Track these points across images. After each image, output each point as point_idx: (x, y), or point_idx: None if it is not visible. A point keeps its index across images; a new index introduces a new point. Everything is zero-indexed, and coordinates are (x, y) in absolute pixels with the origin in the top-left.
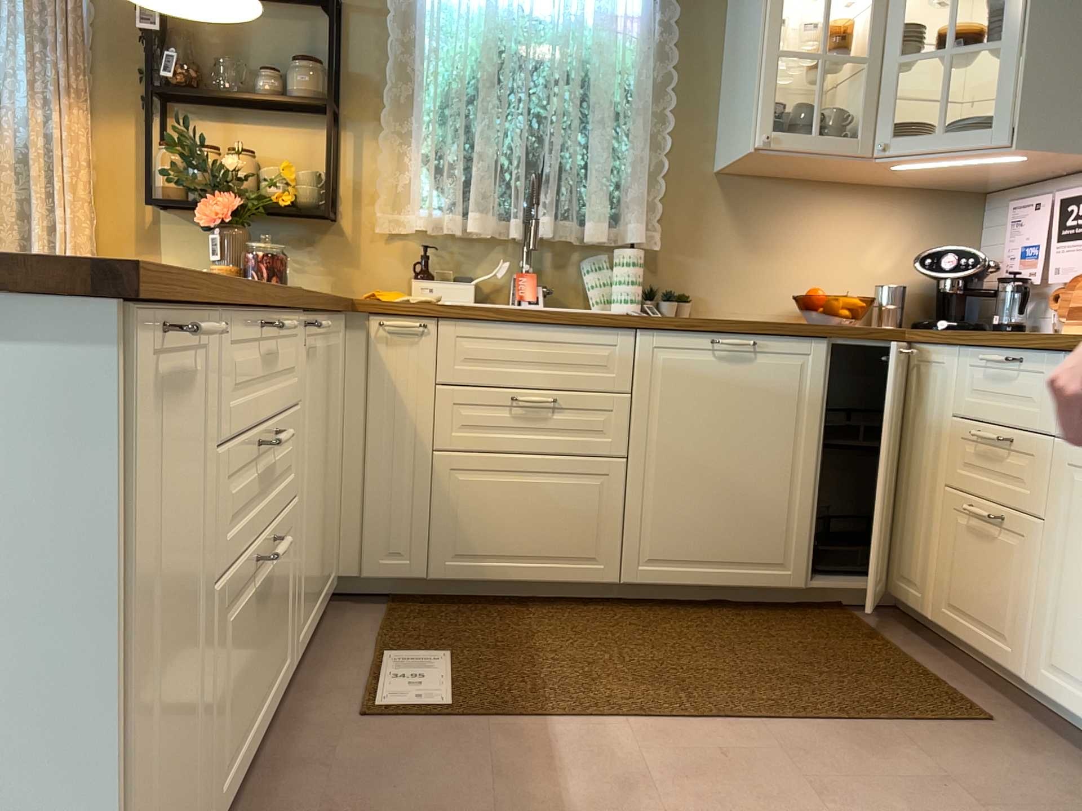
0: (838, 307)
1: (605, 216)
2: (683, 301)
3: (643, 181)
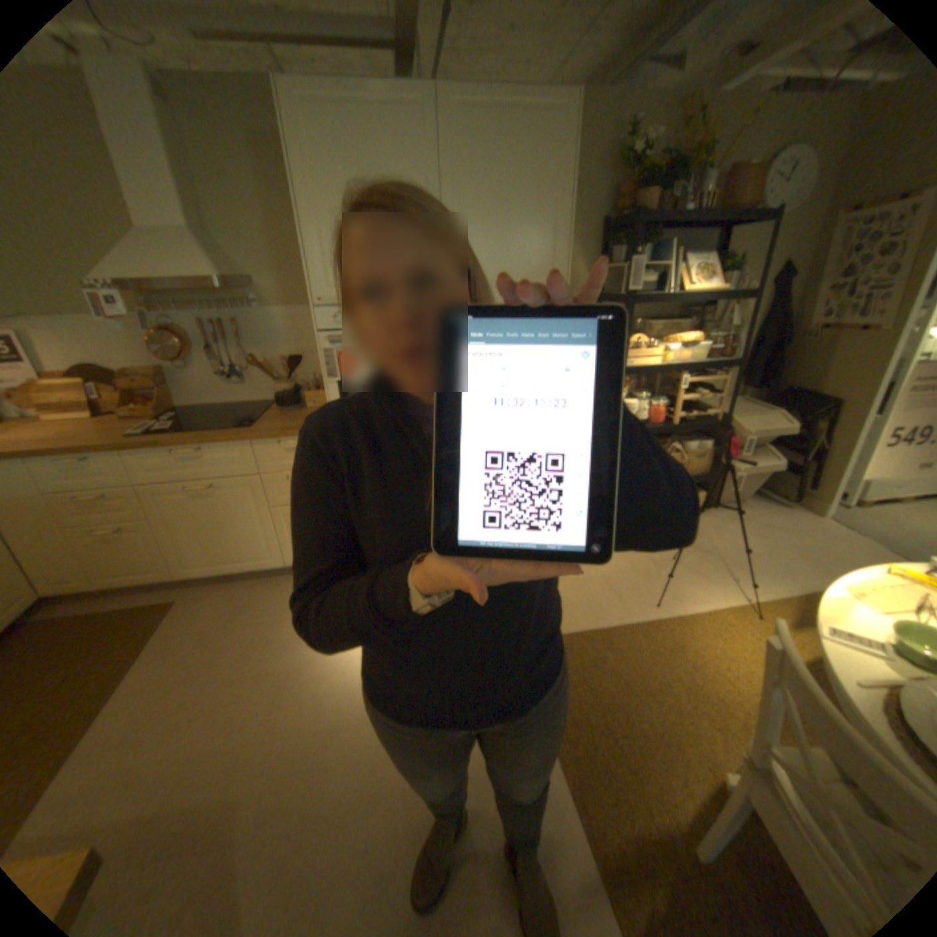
0: None
1: None
2: None
3: None
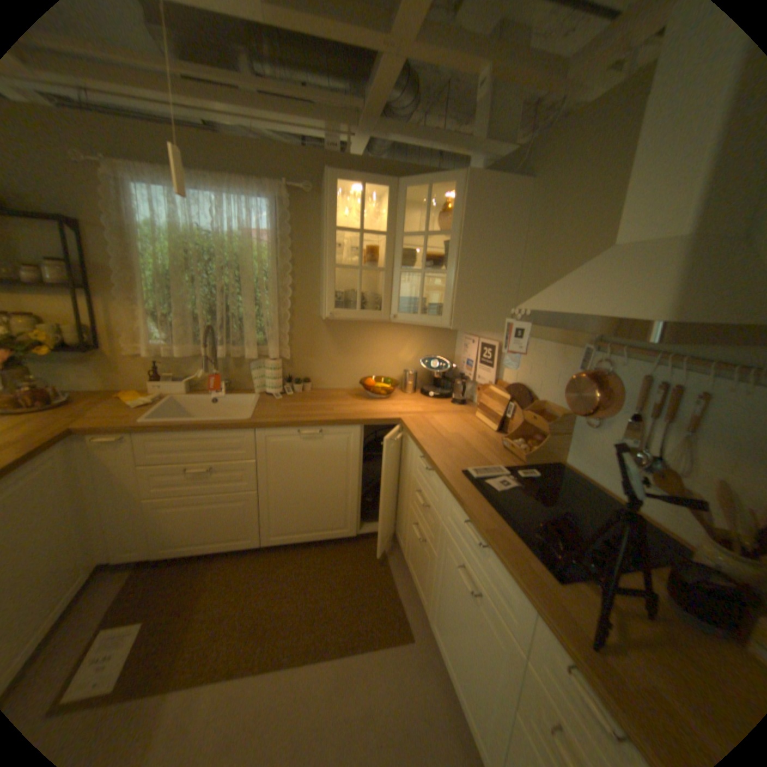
0: (378, 391)
1: (255, 346)
2: (307, 382)
3: (280, 322)
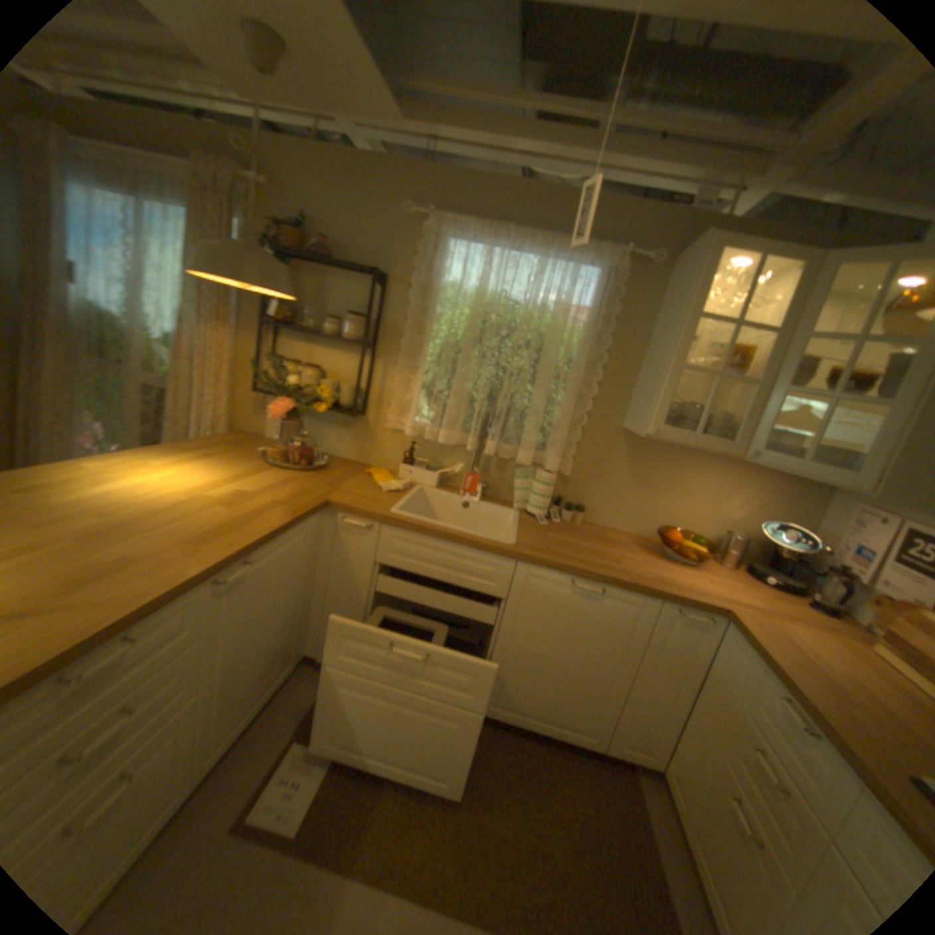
0: (687, 553)
1: (531, 450)
2: (579, 510)
3: (568, 425)
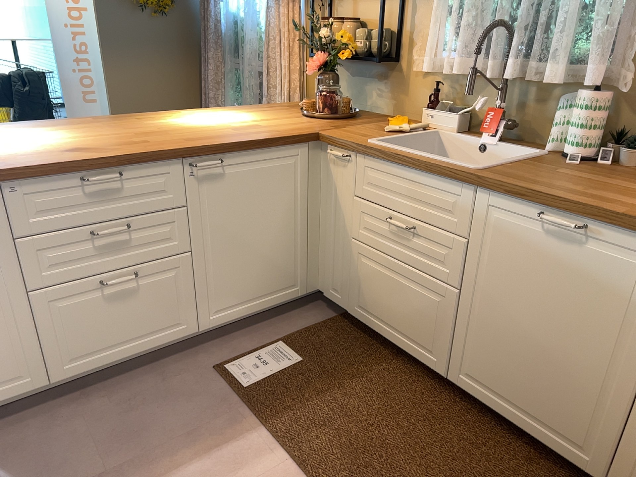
0: None
1: (561, 61)
2: None
3: (635, 15)
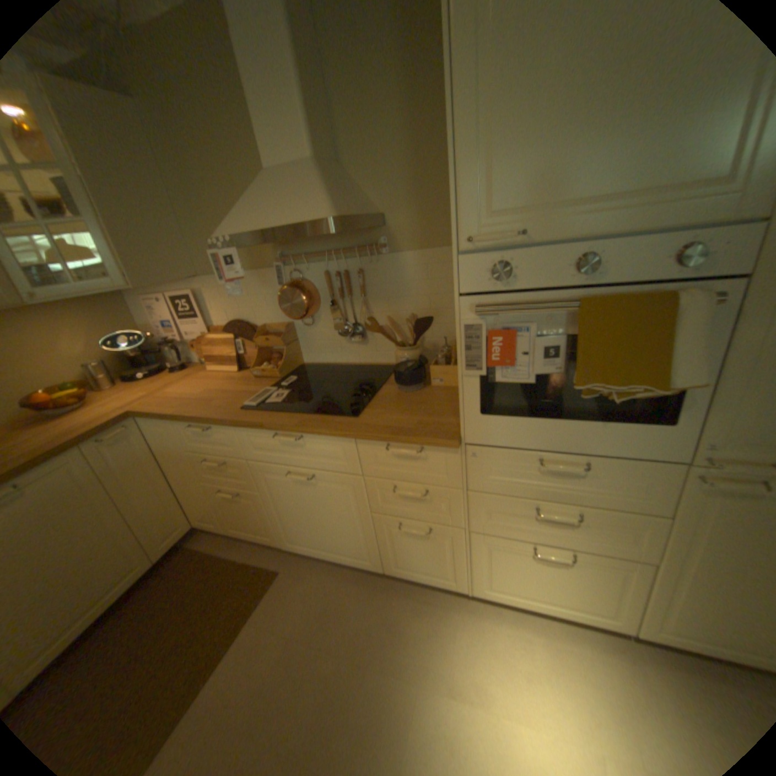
0: (64, 403)
1: None
2: None
3: None
